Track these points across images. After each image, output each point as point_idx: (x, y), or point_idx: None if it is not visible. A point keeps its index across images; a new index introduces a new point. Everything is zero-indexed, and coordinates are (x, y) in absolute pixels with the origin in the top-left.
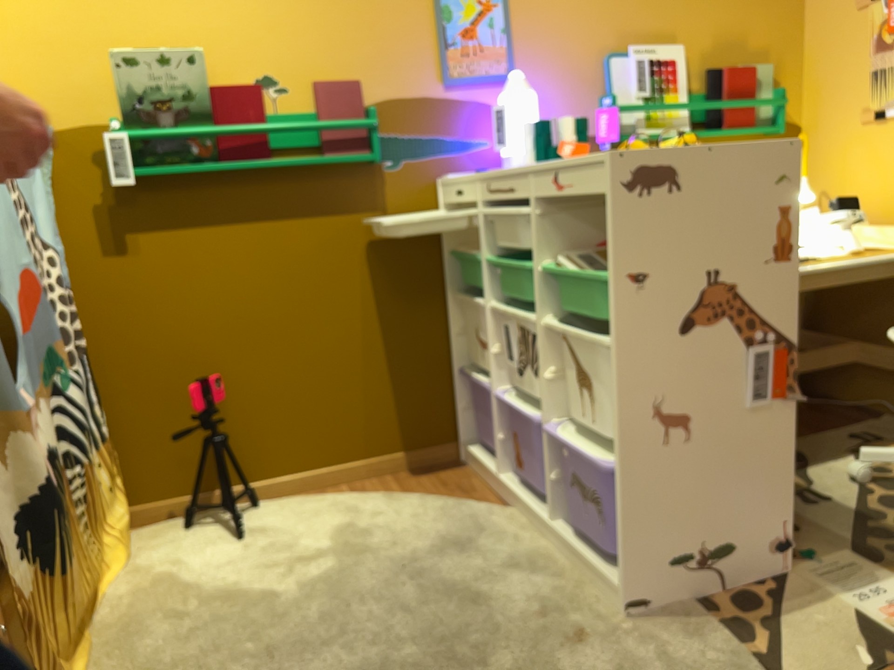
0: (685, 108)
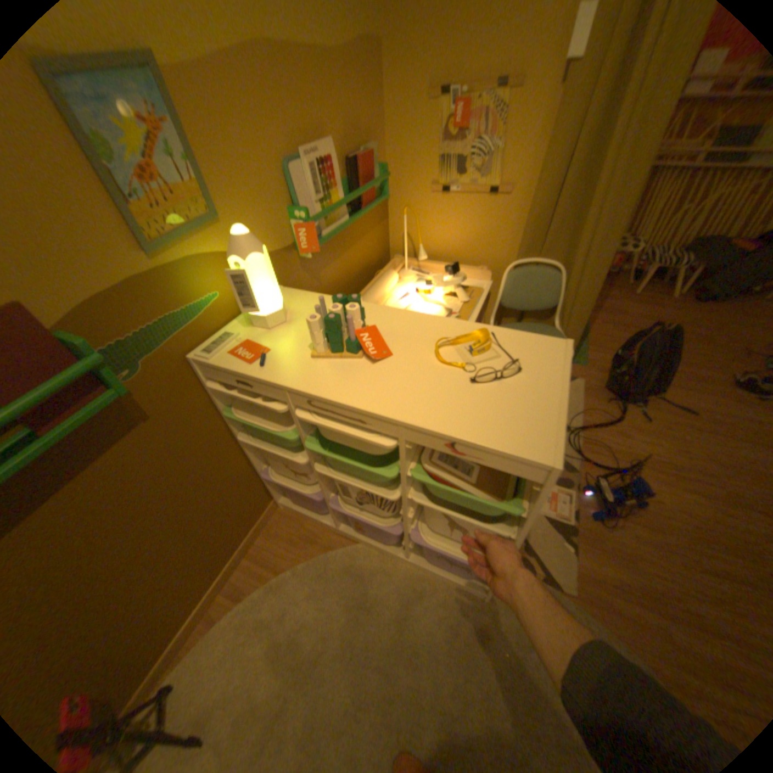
0: (344, 201)
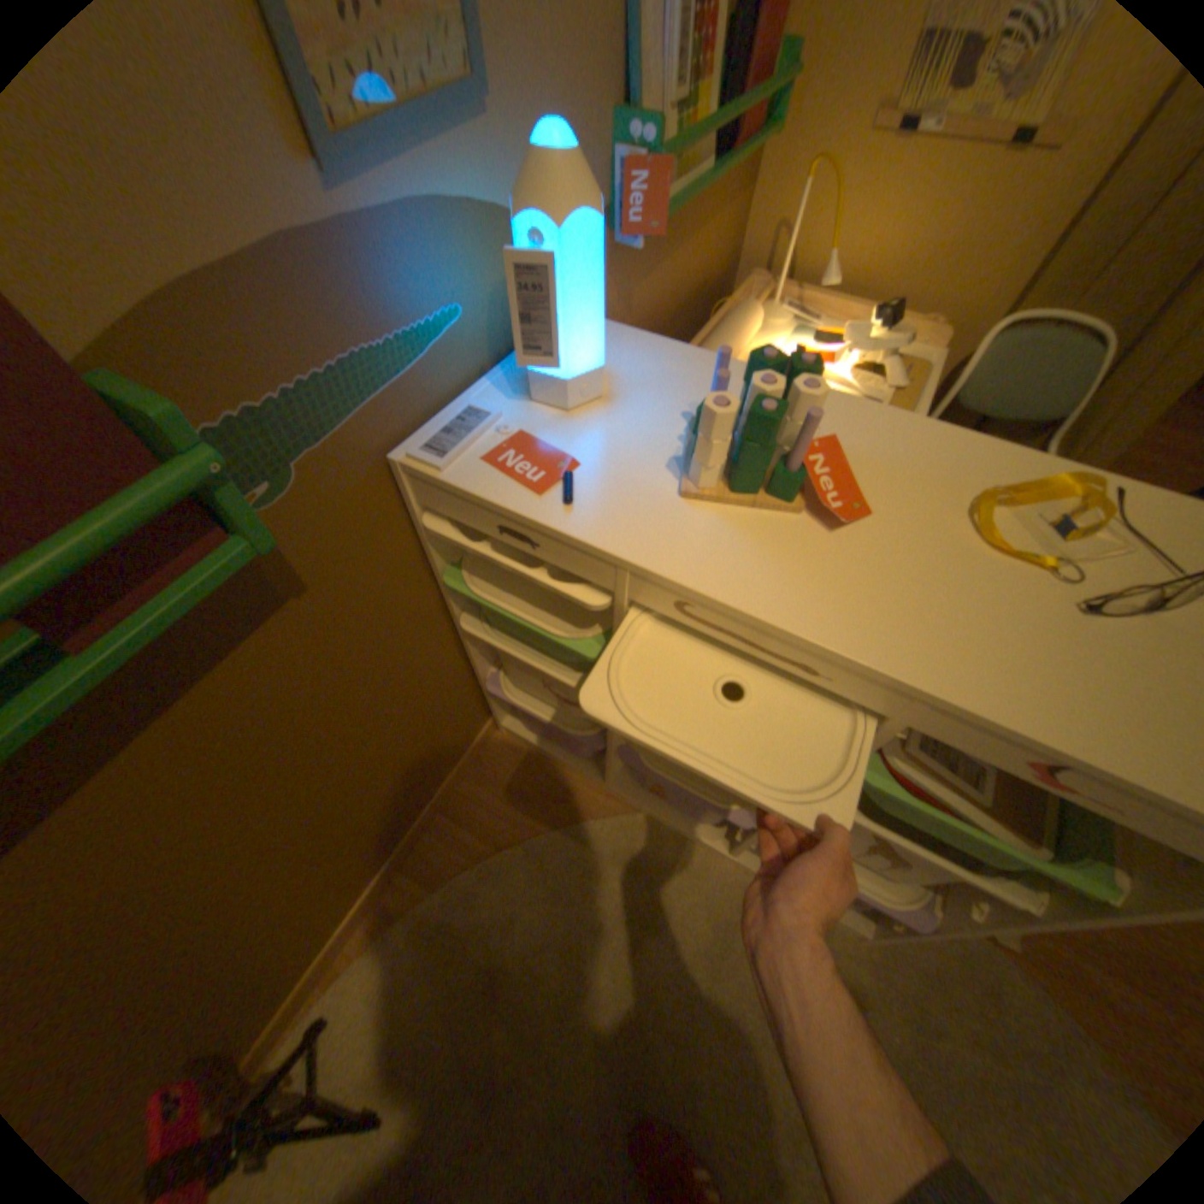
0: (721, 115)
